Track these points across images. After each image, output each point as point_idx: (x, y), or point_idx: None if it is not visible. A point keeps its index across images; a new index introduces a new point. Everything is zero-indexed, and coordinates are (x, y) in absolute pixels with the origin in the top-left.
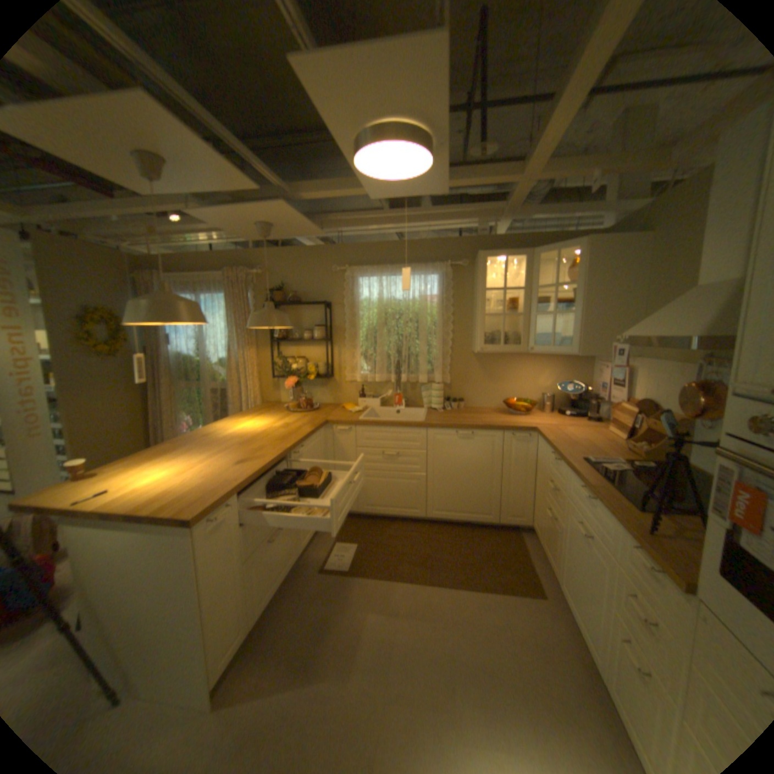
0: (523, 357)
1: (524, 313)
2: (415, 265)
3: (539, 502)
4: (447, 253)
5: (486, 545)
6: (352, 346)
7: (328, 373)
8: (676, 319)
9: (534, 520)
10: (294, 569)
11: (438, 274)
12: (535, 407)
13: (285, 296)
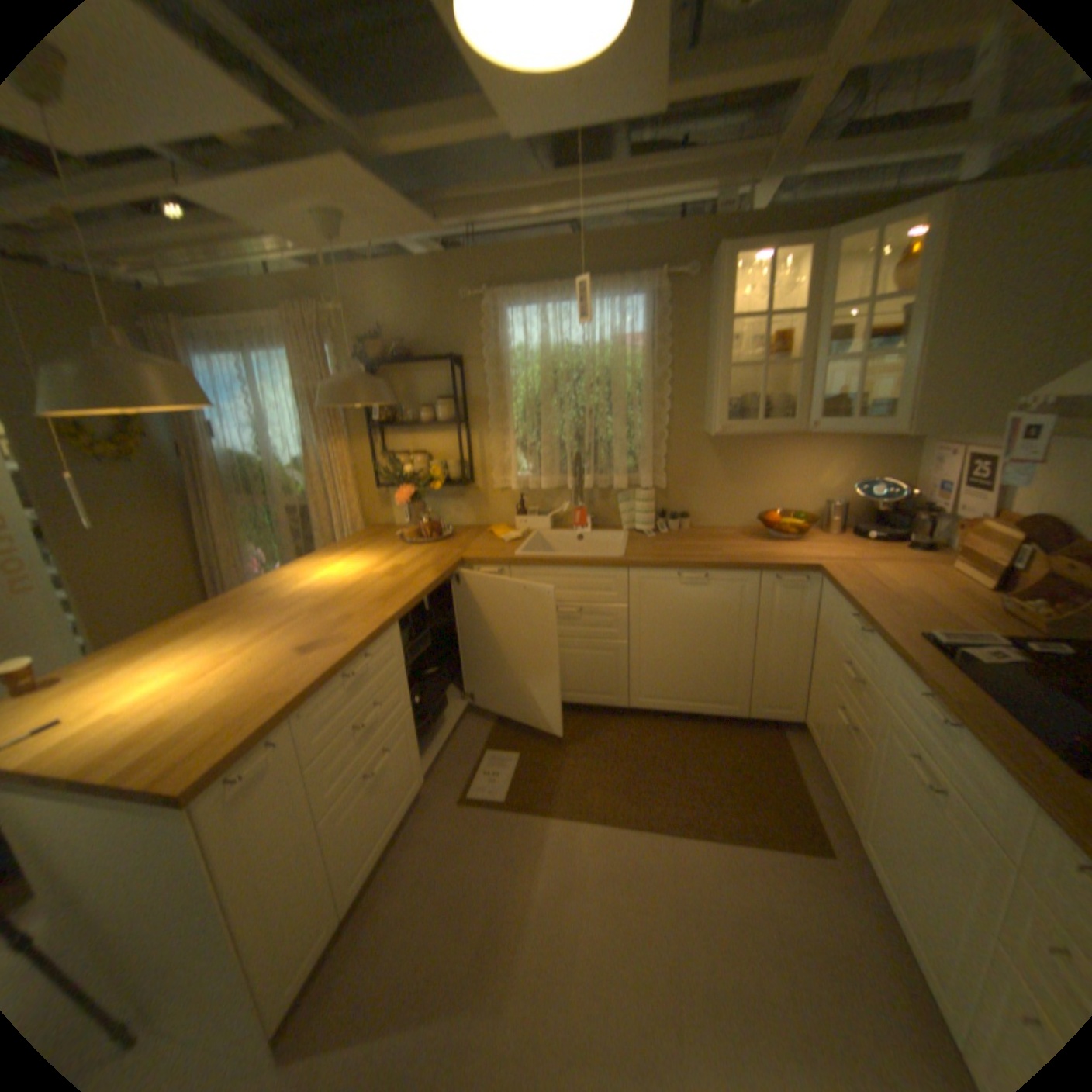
0: (794, 438)
1: (801, 358)
2: (601, 281)
3: (819, 689)
4: (660, 254)
5: (727, 755)
6: (500, 432)
7: (462, 478)
8: None
9: (808, 714)
10: (420, 799)
11: (643, 294)
12: (813, 525)
13: (385, 351)
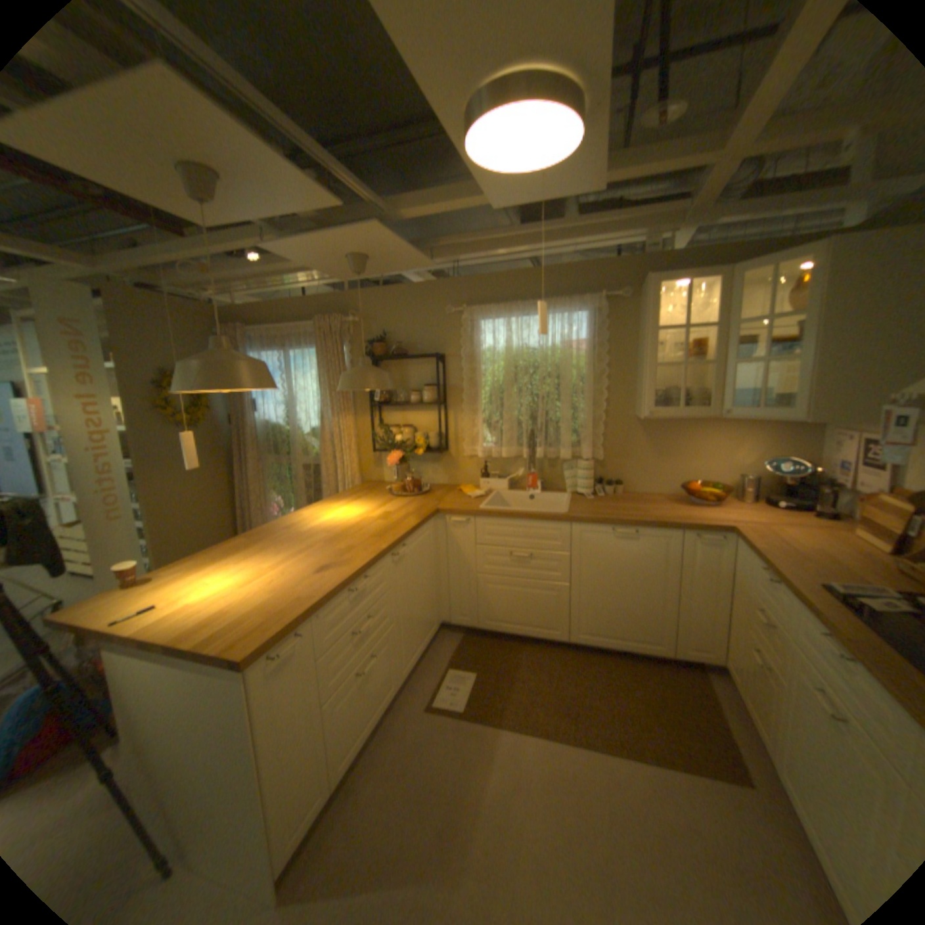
0: (712, 423)
1: (715, 359)
2: (554, 300)
3: (738, 635)
4: (600, 280)
5: (656, 689)
6: (471, 411)
7: (440, 446)
8: None
9: (729, 658)
10: (394, 703)
11: (587, 310)
12: (730, 494)
13: (387, 349)
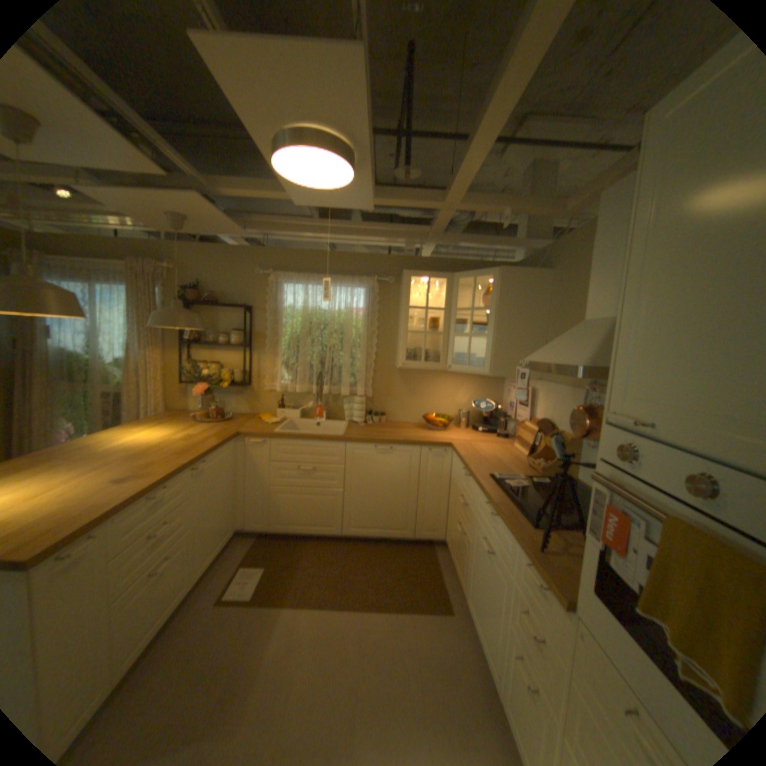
0: (443, 374)
1: (444, 332)
2: (342, 277)
3: (451, 516)
4: (375, 268)
5: (400, 561)
6: (273, 354)
7: (245, 380)
8: (567, 349)
9: (447, 533)
10: (187, 601)
11: (365, 287)
12: (452, 422)
13: (201, 295)
